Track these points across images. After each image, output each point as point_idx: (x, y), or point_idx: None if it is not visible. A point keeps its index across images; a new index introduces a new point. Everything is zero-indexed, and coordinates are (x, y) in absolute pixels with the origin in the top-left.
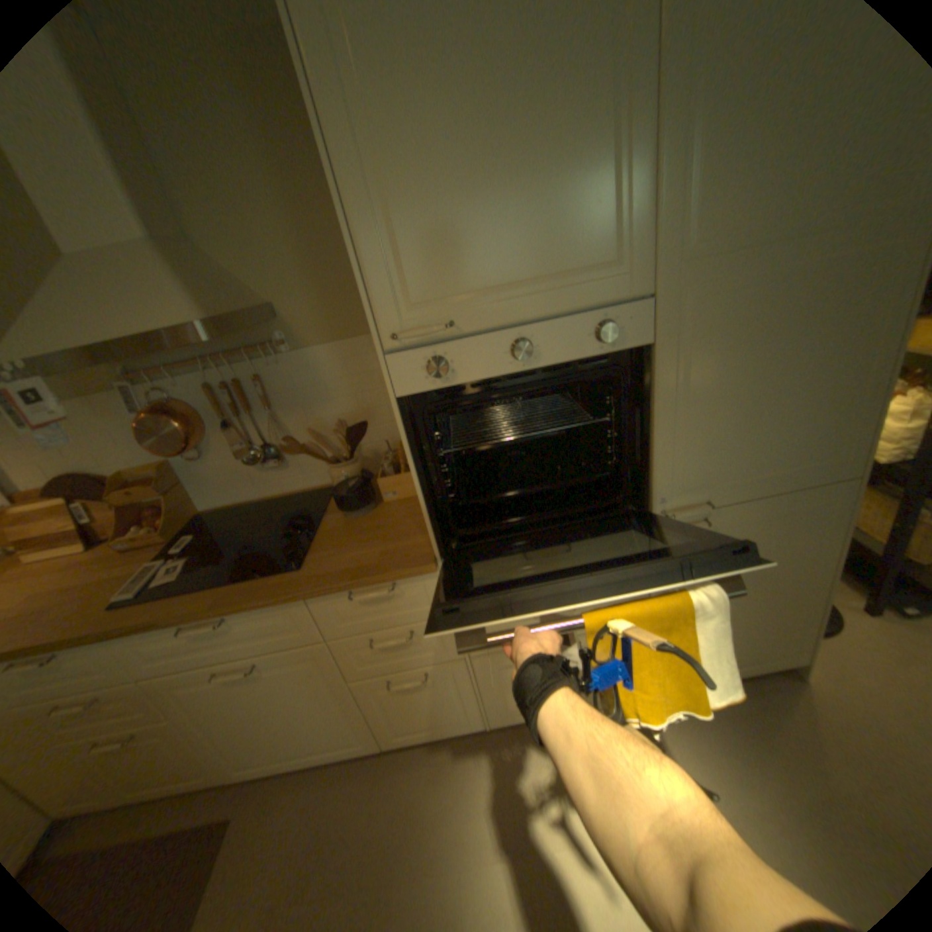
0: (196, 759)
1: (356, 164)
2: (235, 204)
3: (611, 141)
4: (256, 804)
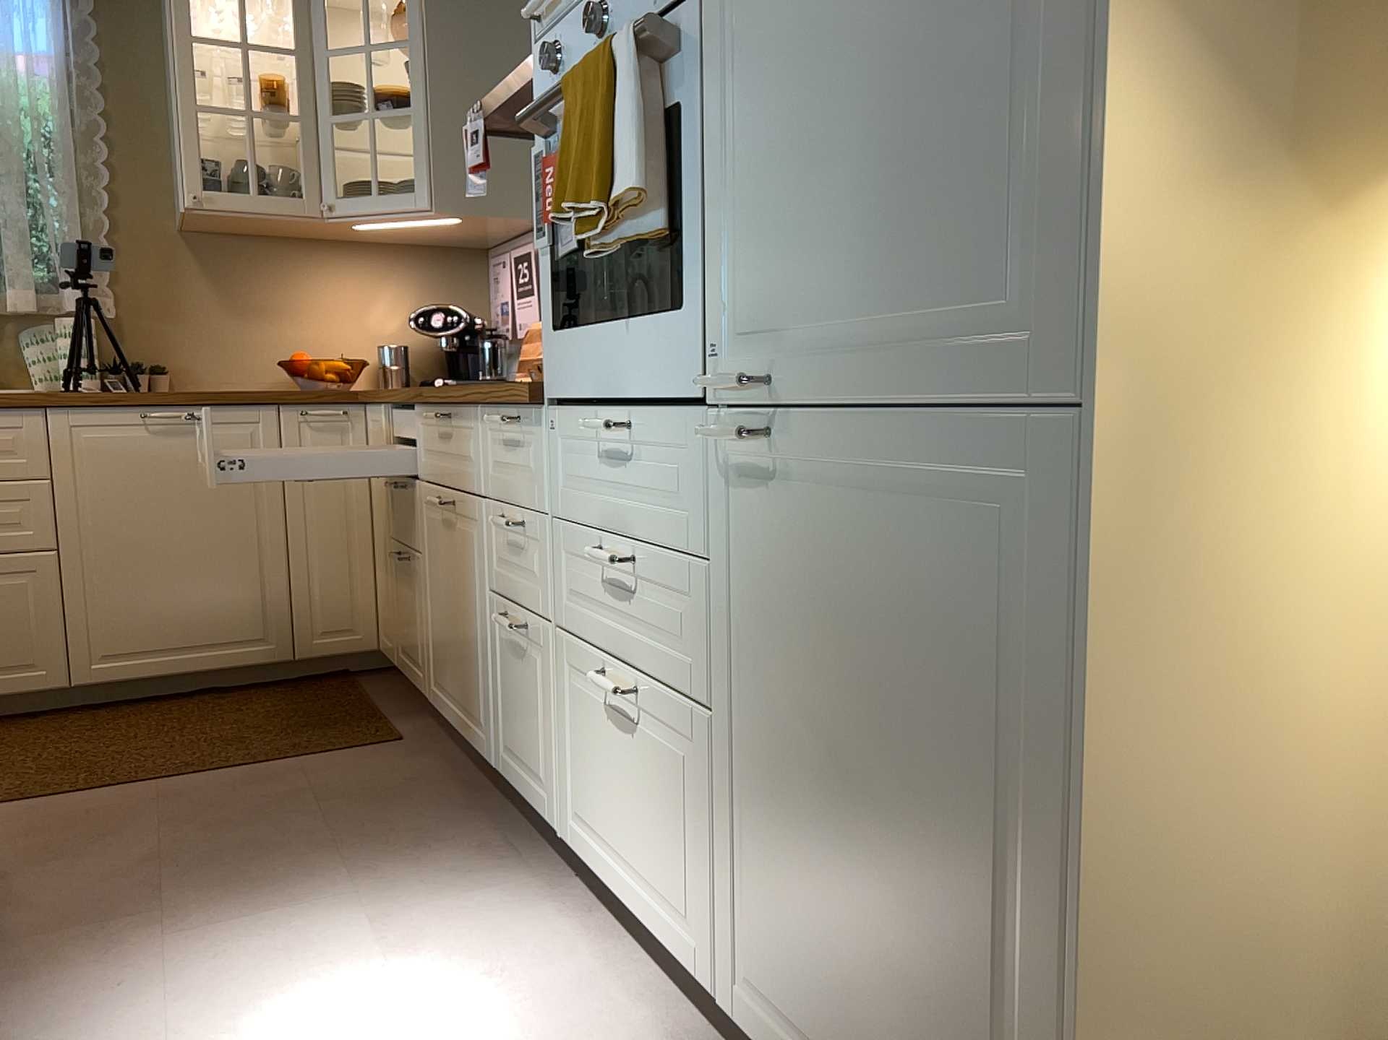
0: (424, 635)
1: None
2: None
3: None
4: (425, 748)
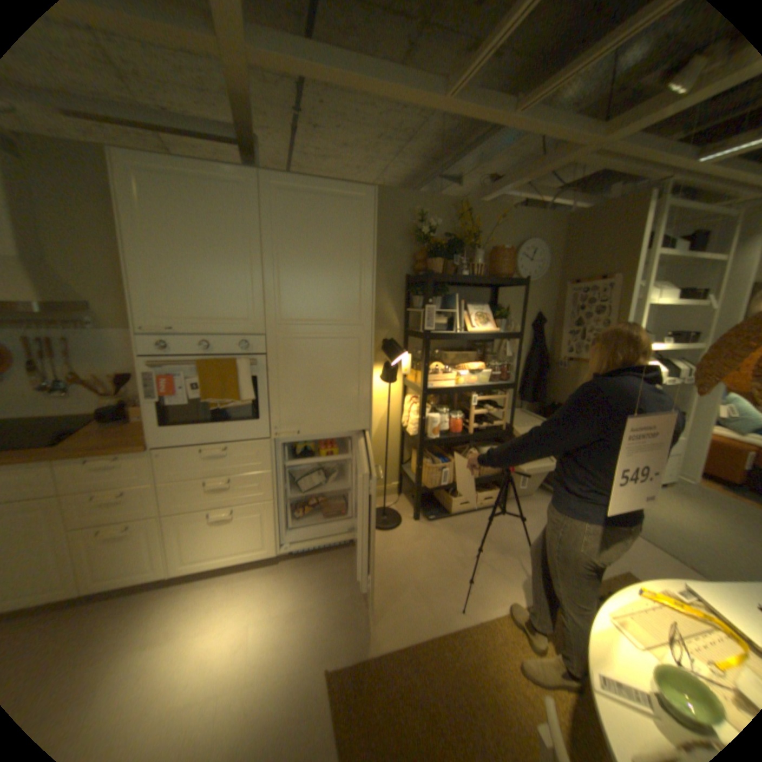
0: None
1: (134, 264)
2: (79, 252)
3: (243, 280)
4: None
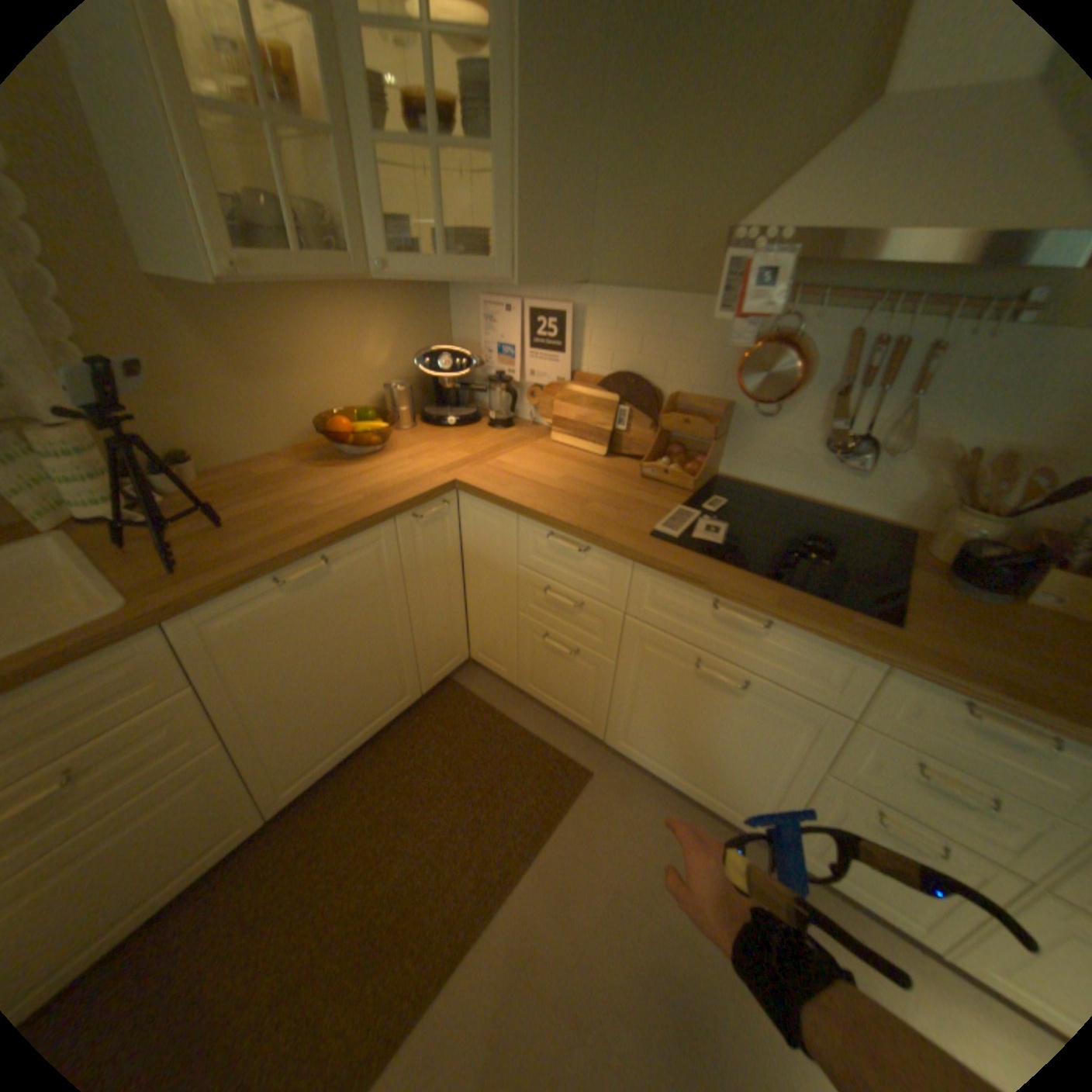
0: (604, 707)
1: None
2: None
3: None
4: (619, 780)
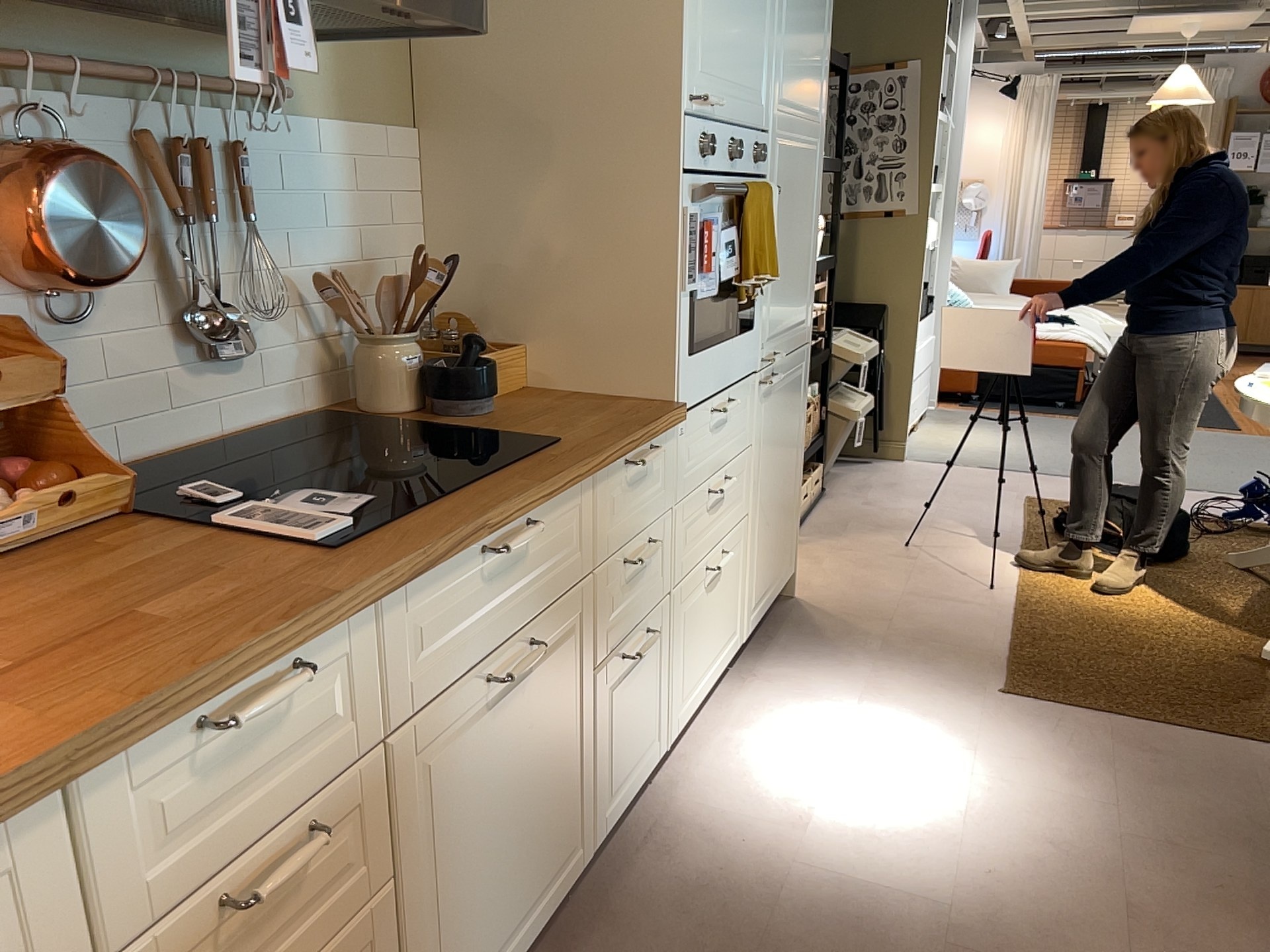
0: None
1: None
2: None
3: (766, 4)
4: None
